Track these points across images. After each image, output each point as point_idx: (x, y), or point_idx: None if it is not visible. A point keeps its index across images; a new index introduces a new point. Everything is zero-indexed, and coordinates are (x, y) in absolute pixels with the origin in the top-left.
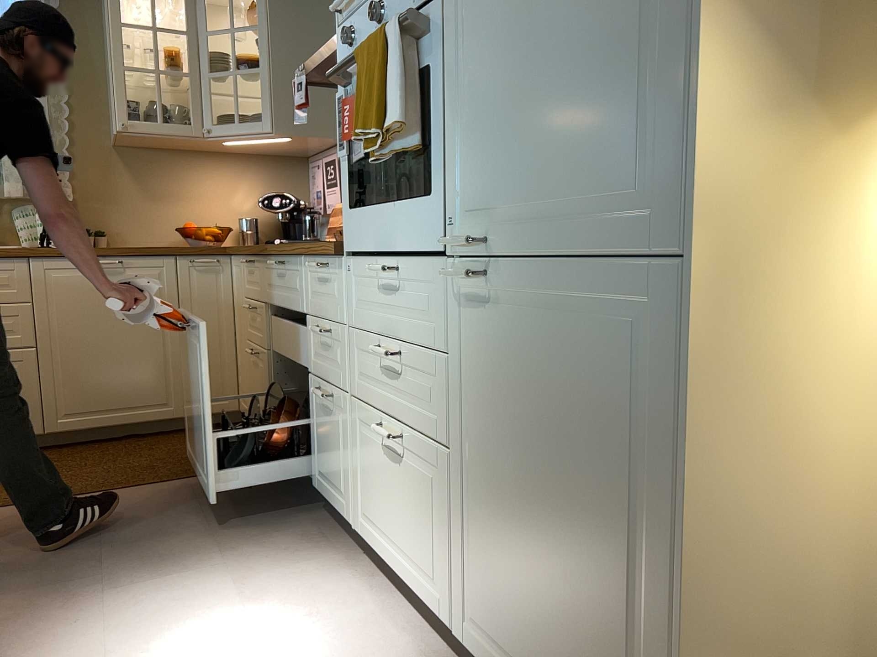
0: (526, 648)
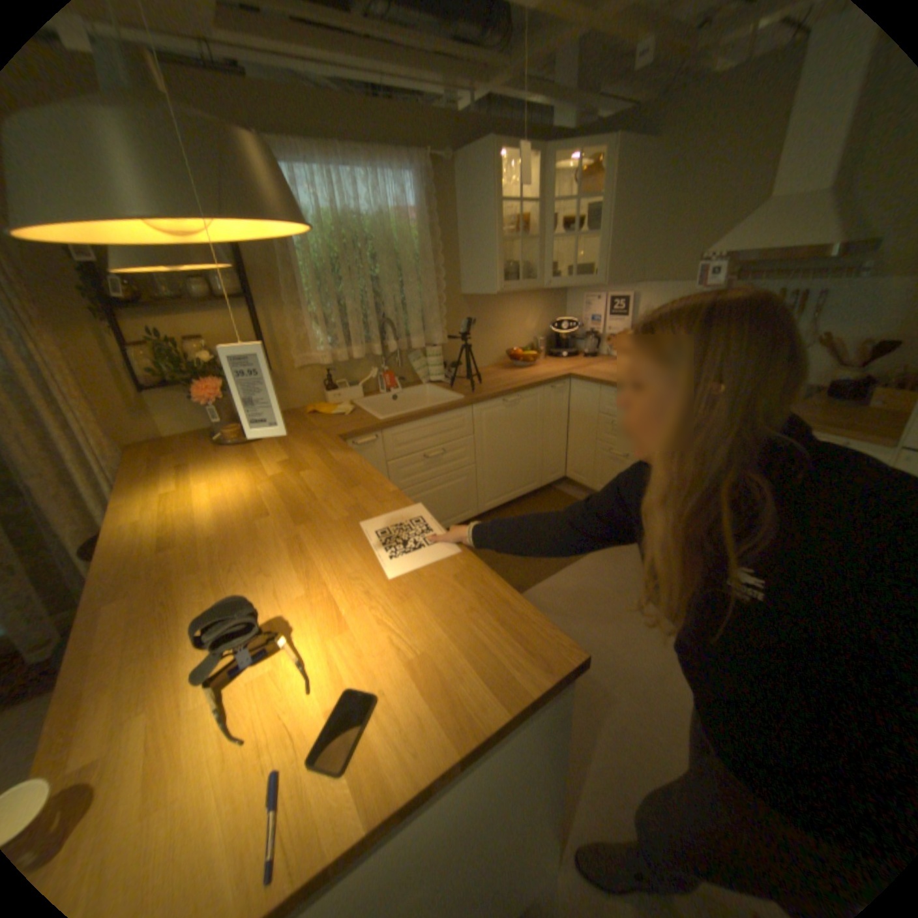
0: None
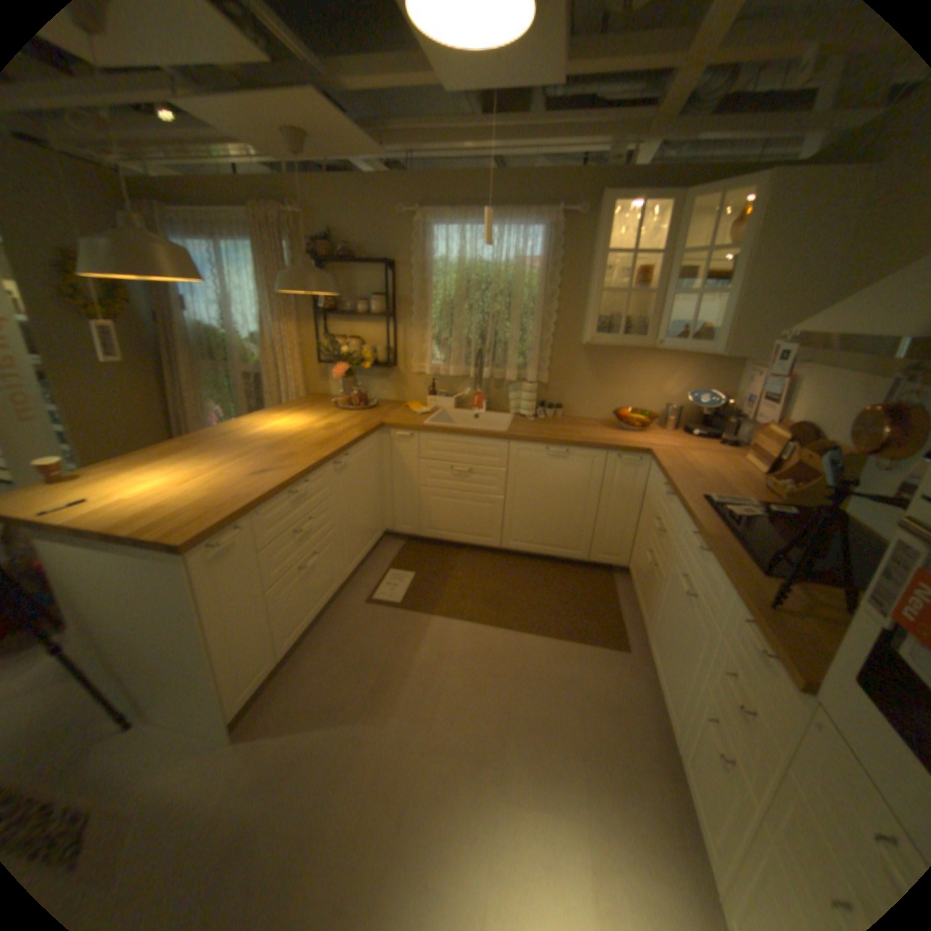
0: None
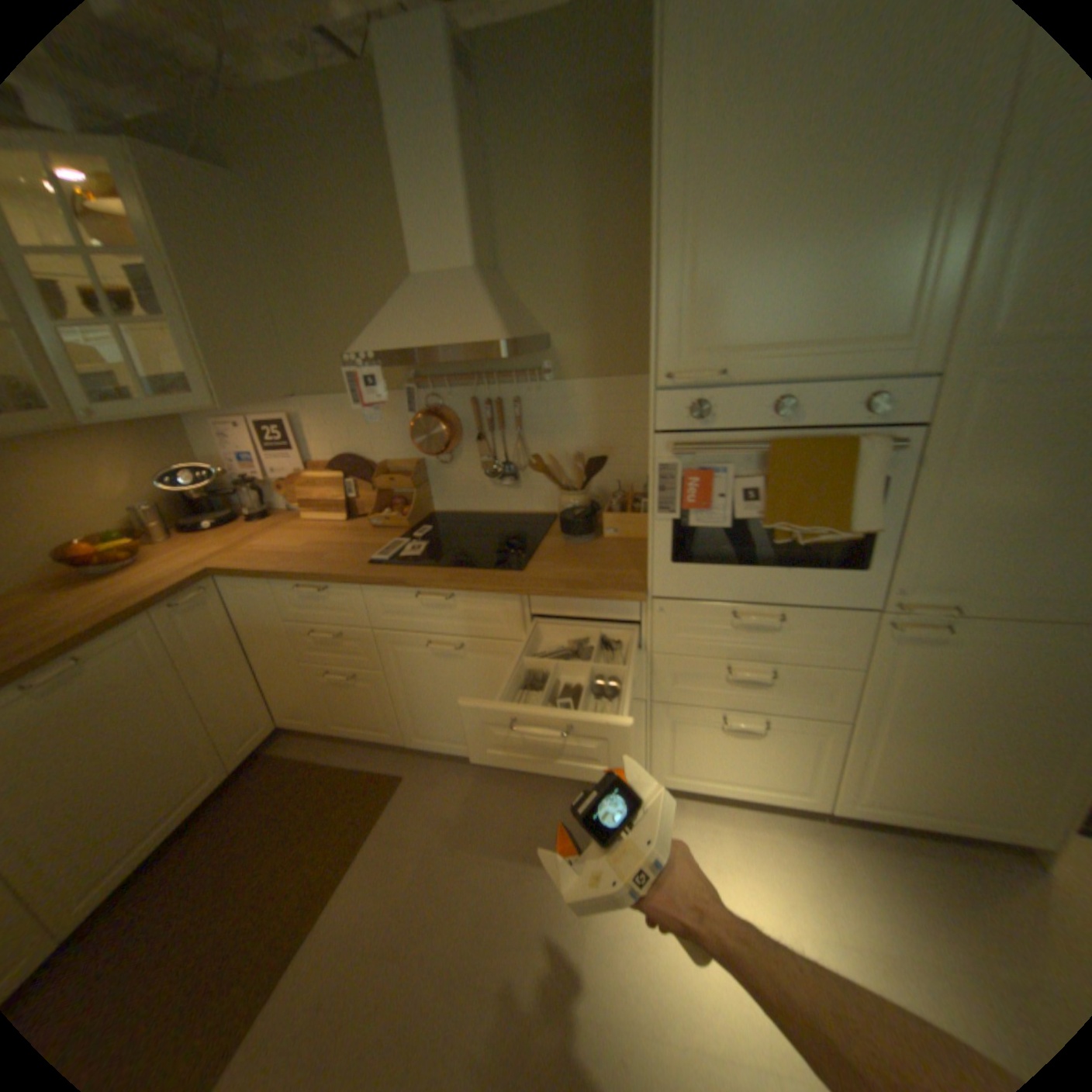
0: (929, 803)
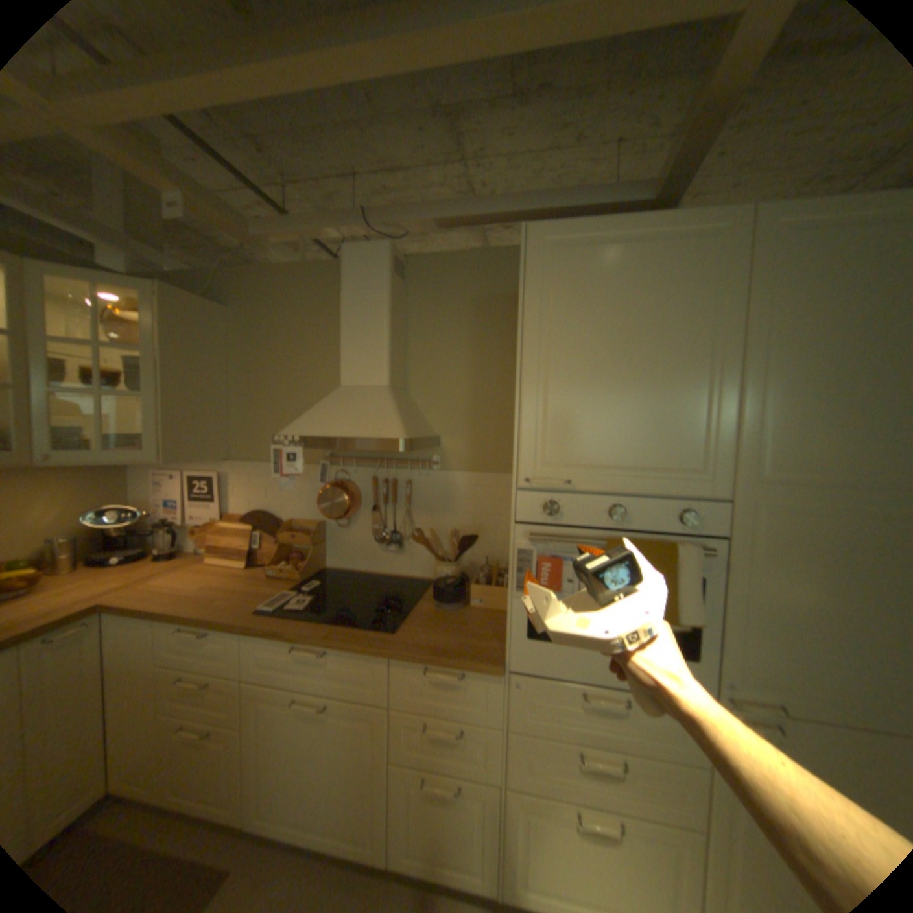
0: None
